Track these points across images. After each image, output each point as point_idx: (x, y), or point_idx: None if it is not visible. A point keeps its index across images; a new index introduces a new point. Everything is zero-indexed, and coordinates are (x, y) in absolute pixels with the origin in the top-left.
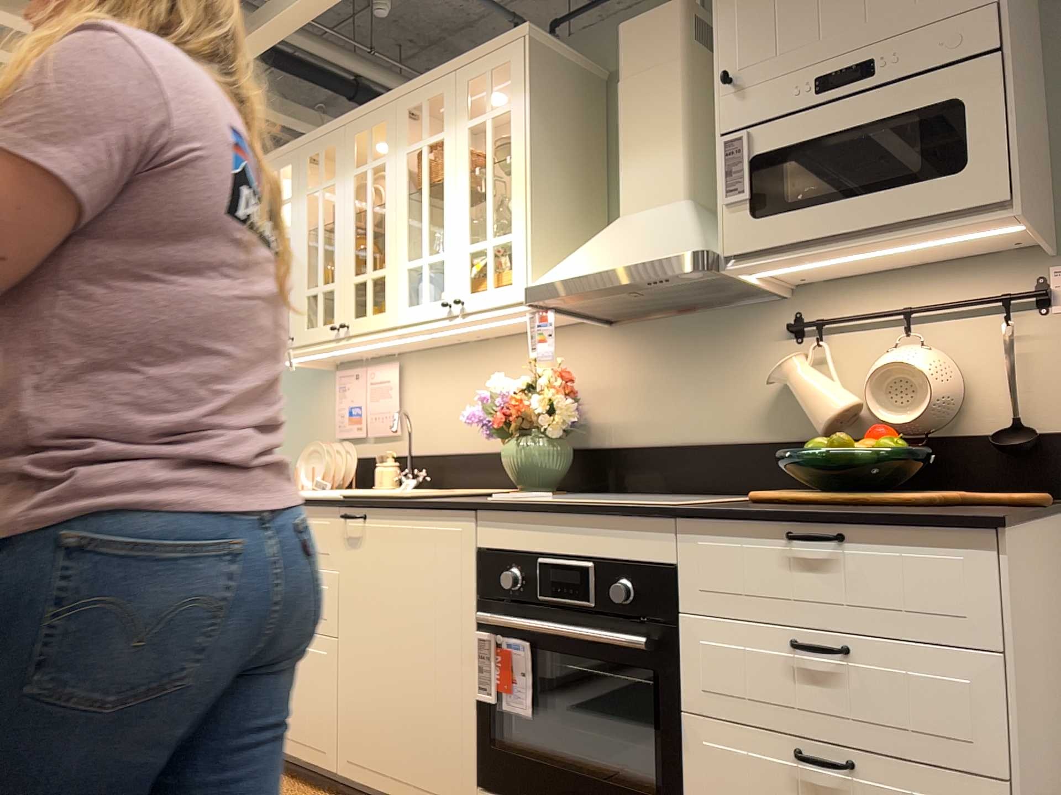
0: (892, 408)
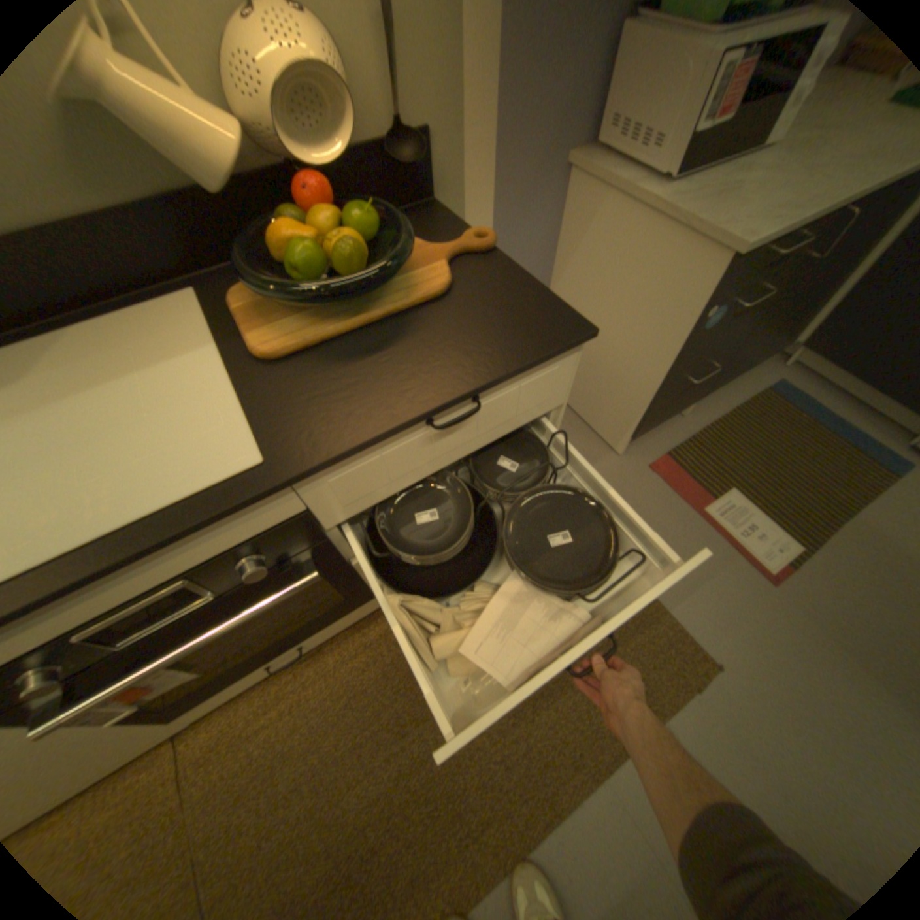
0: (305, 137)
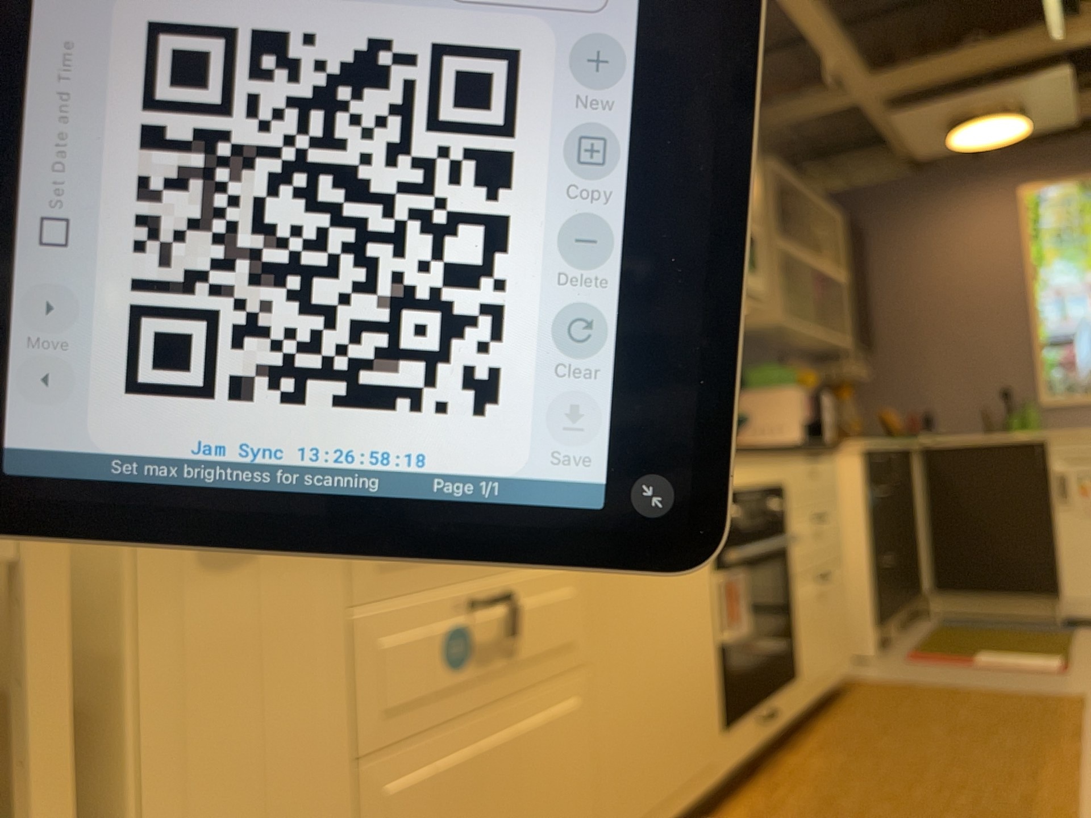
0: None
